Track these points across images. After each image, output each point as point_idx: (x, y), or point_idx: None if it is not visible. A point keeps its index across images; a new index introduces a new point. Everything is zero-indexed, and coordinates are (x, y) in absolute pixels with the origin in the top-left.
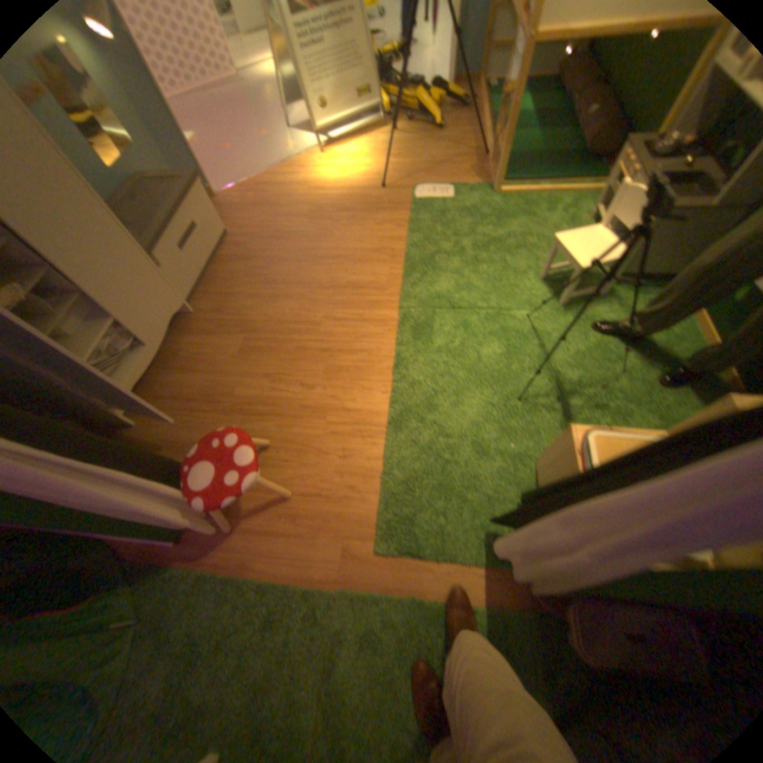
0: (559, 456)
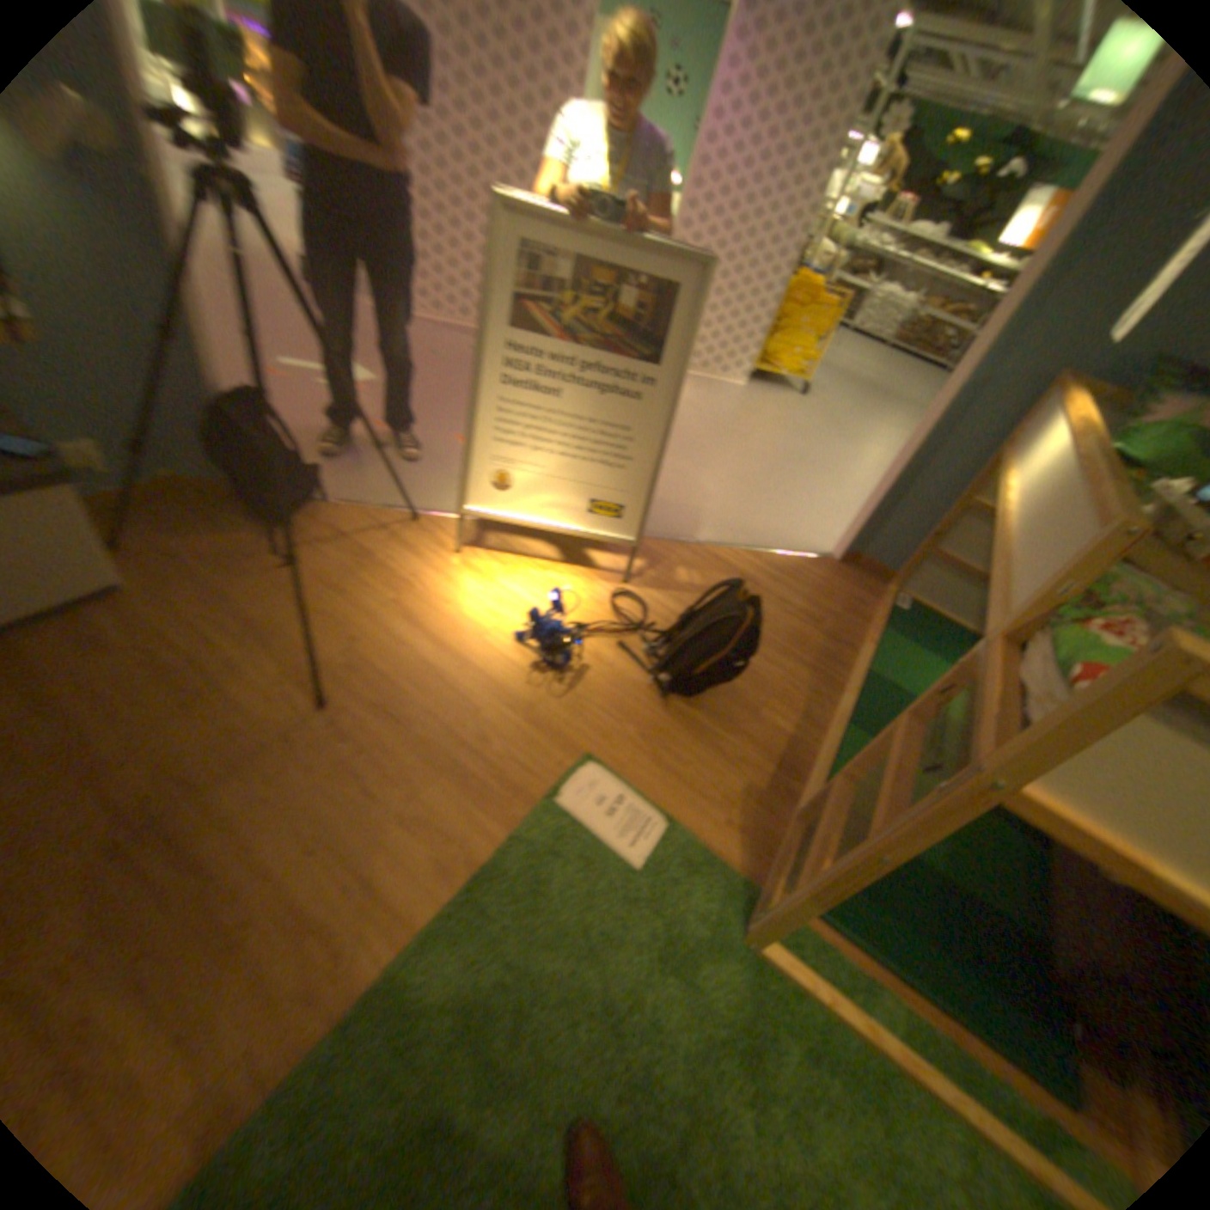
0: None
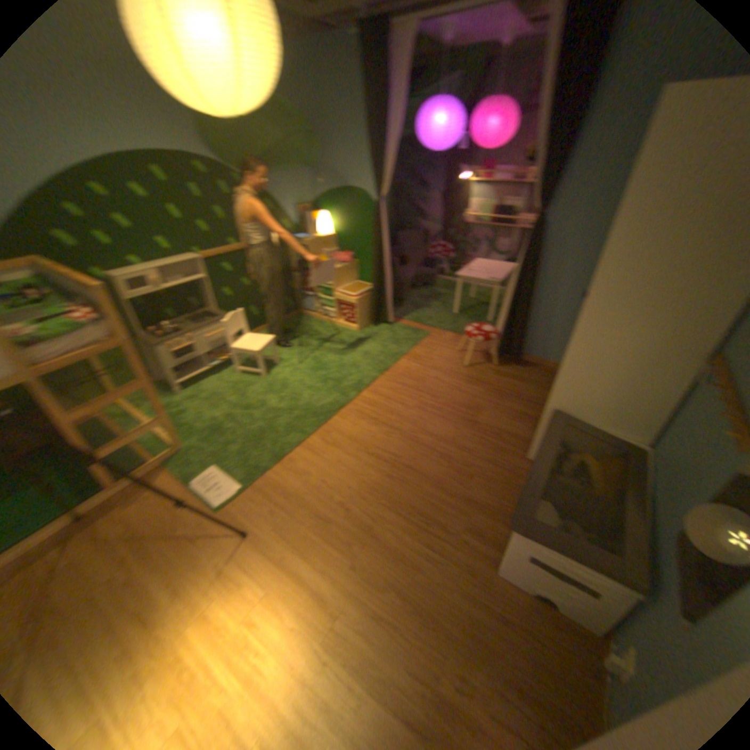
0: (359, 305)
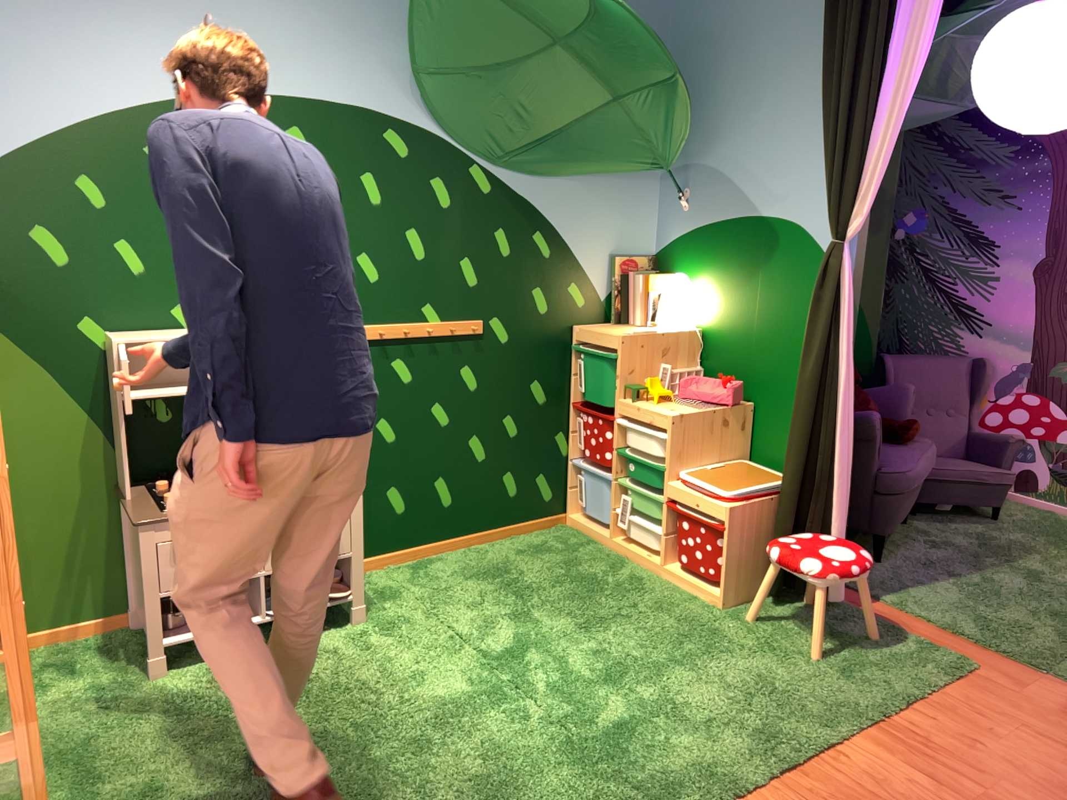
0: (745, 527)
